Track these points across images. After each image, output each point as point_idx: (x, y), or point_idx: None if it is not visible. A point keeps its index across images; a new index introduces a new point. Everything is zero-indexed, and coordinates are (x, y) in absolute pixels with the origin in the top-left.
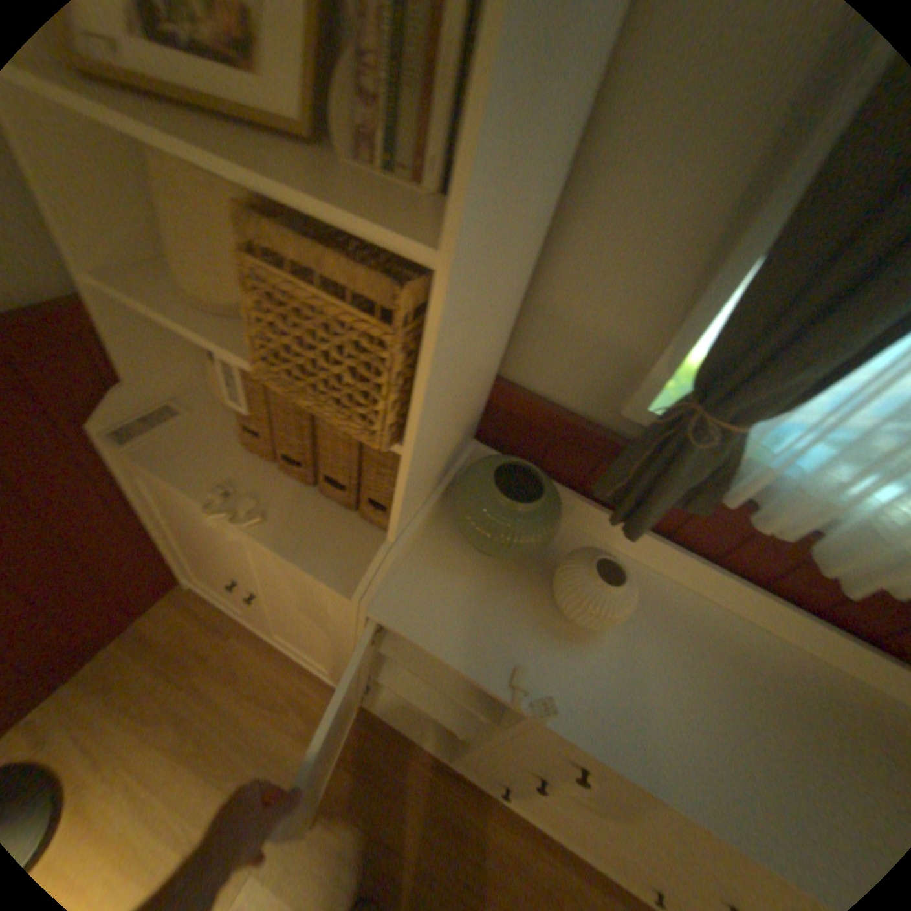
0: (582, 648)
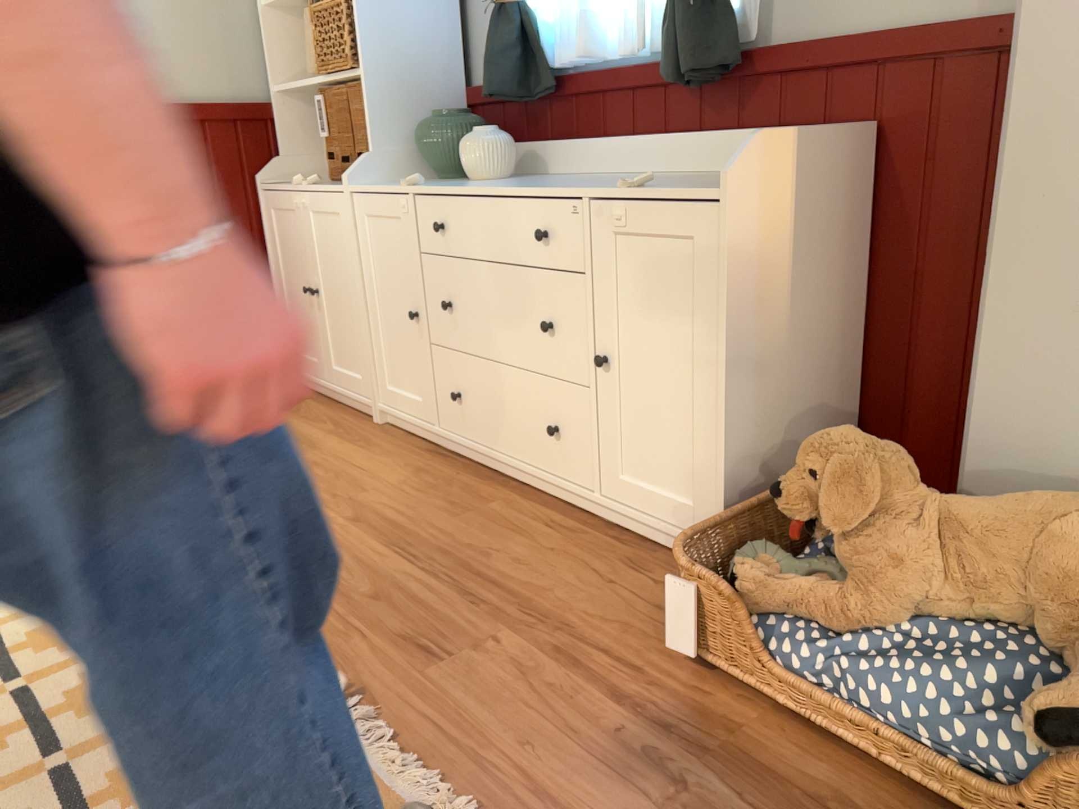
0: (464, 183)
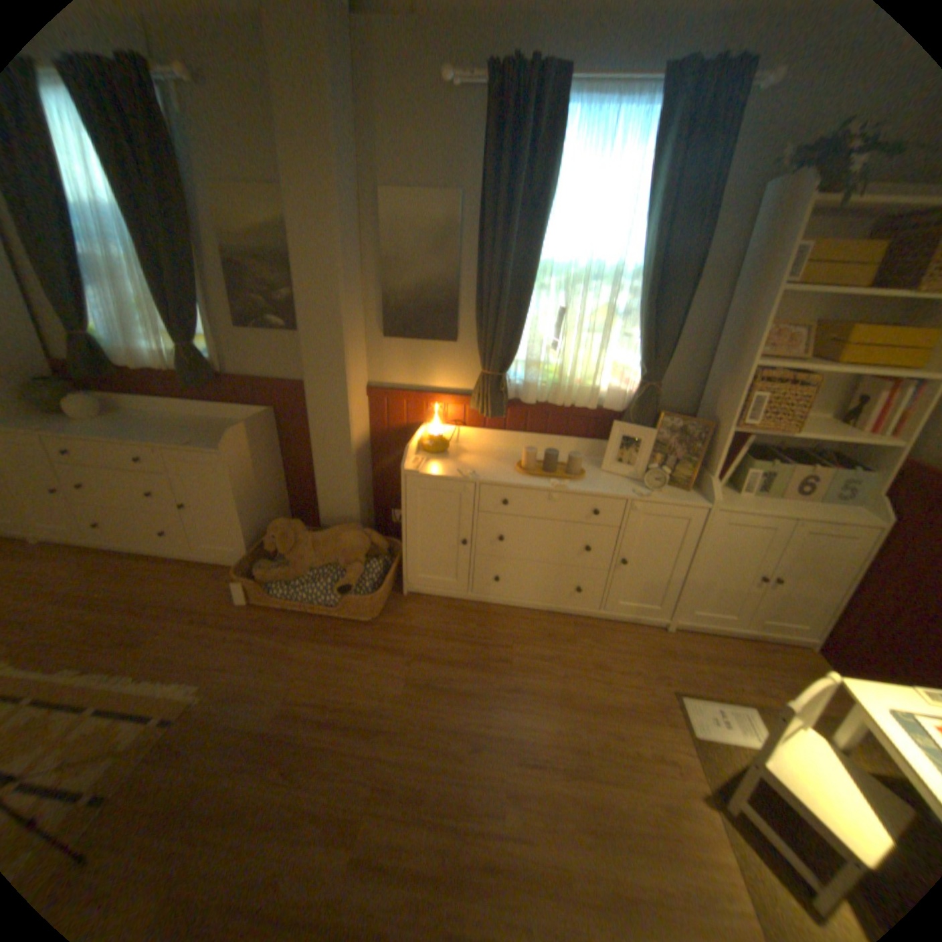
0: (72, 424)
